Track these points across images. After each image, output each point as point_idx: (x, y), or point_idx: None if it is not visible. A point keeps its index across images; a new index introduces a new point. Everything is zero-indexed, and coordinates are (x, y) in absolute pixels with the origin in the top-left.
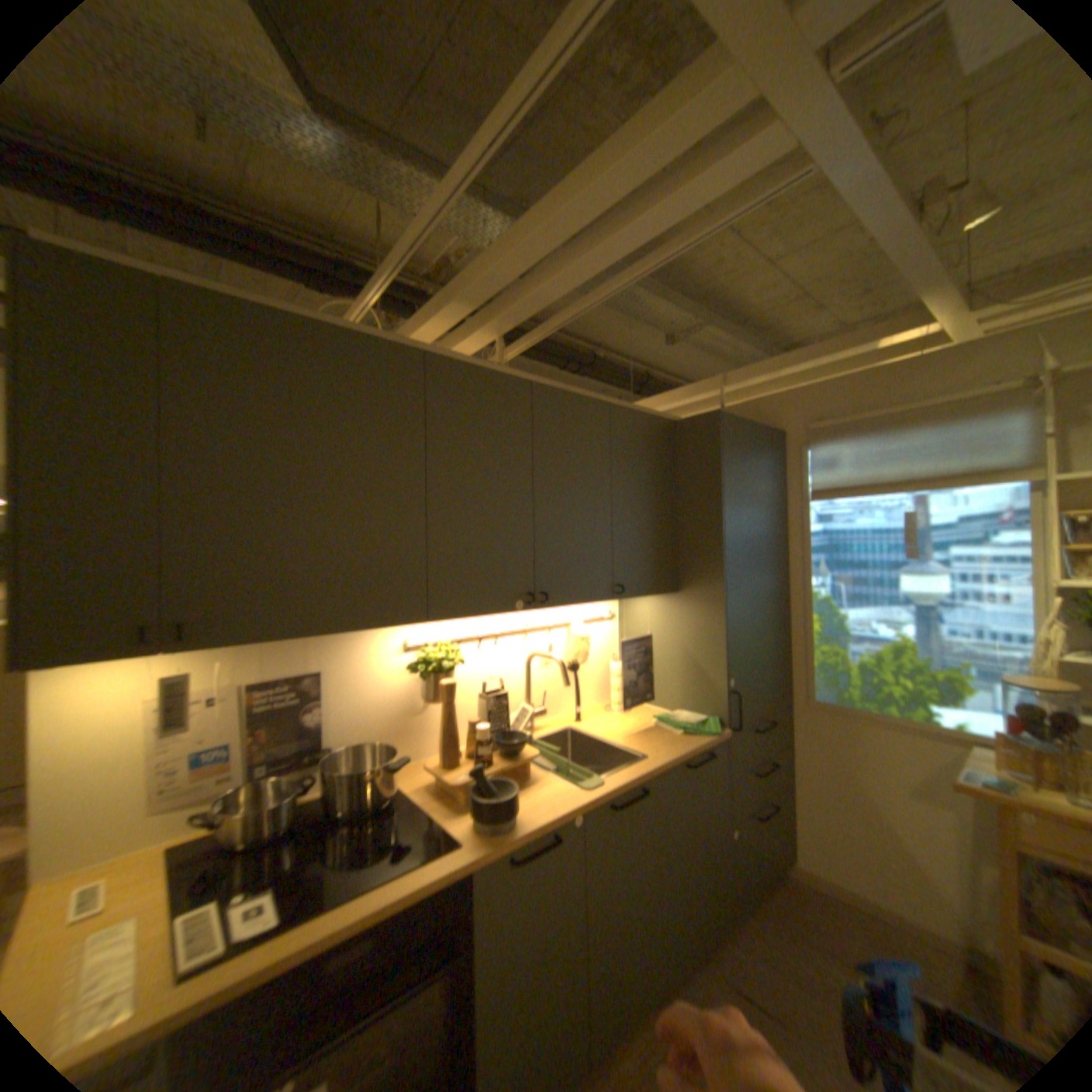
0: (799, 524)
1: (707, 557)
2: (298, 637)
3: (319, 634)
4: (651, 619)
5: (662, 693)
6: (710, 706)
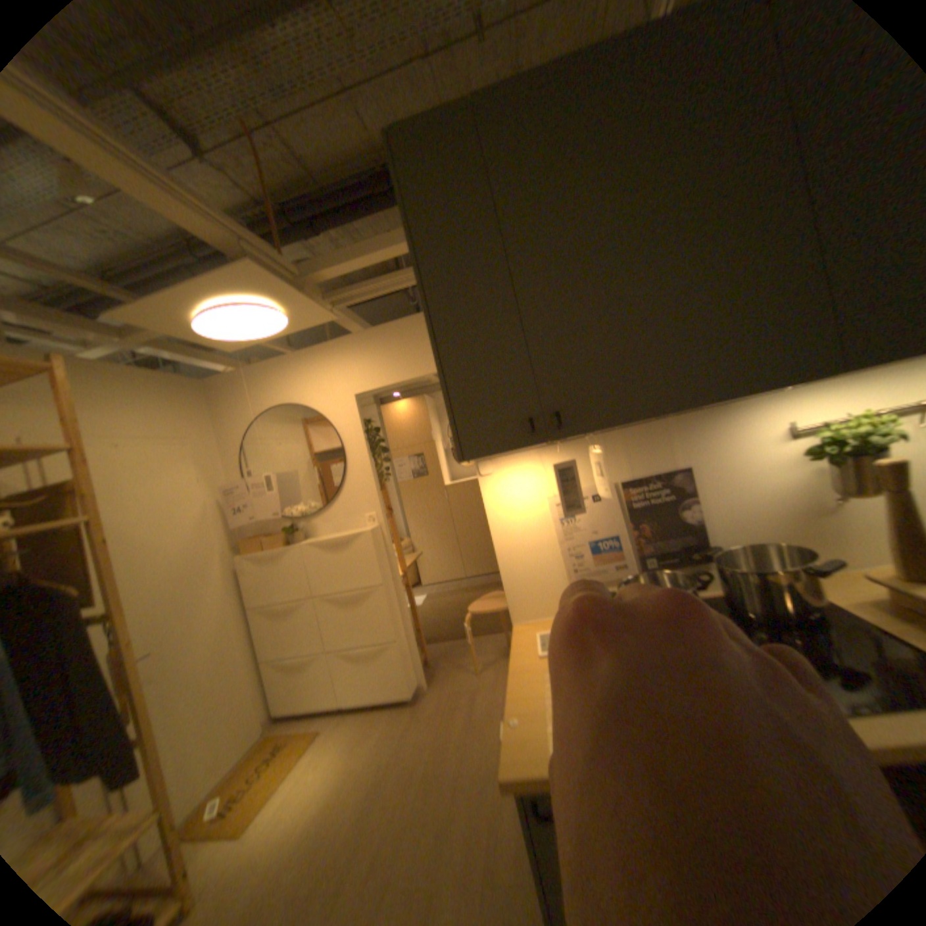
0: None
1: None
2: (668, 413)
3: (692, 407)
4: None
5: None
6: None
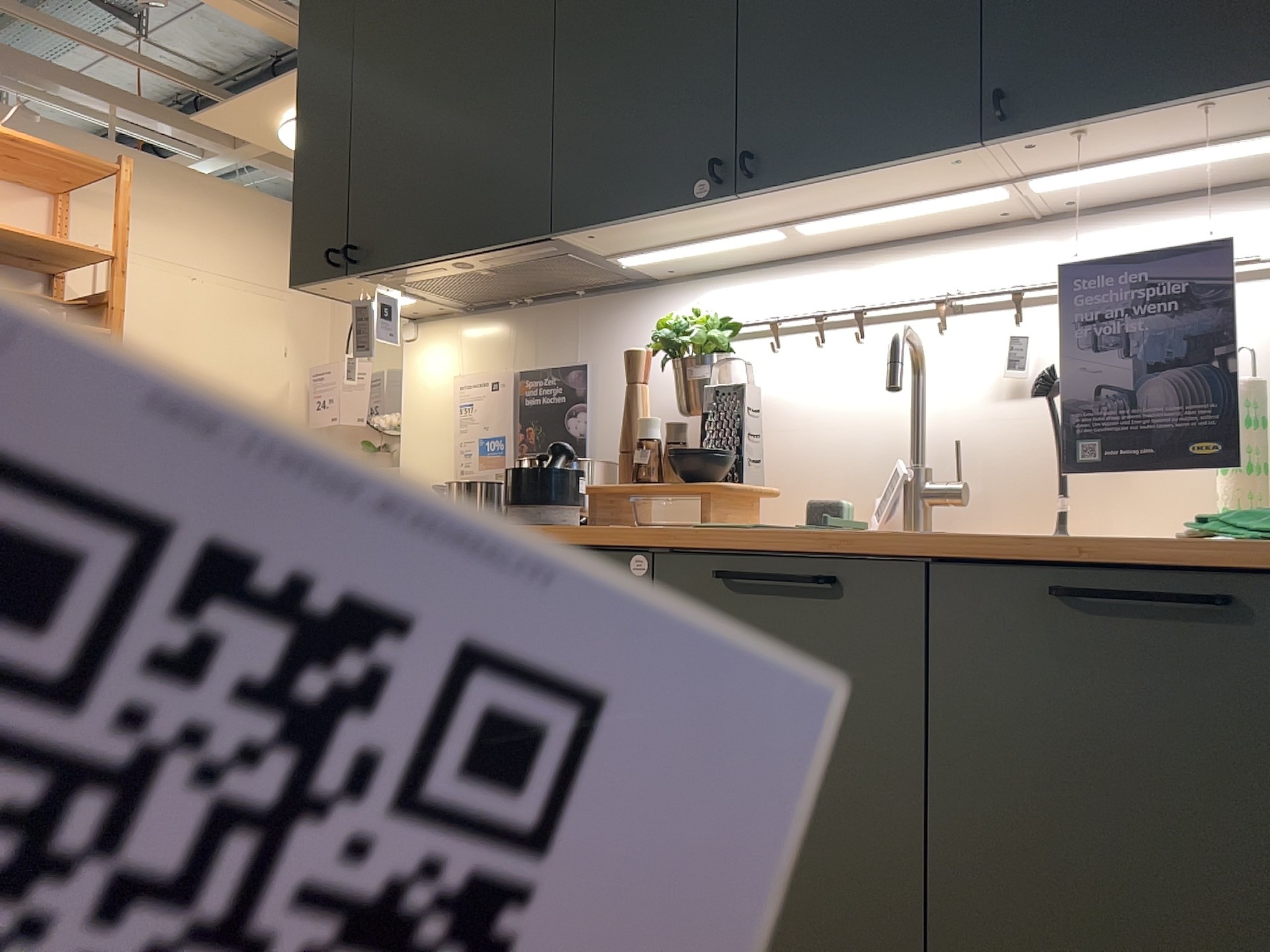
0: None
1: None
2: (437, 262)
3: (452, 258)
4: None
5: None
6: None
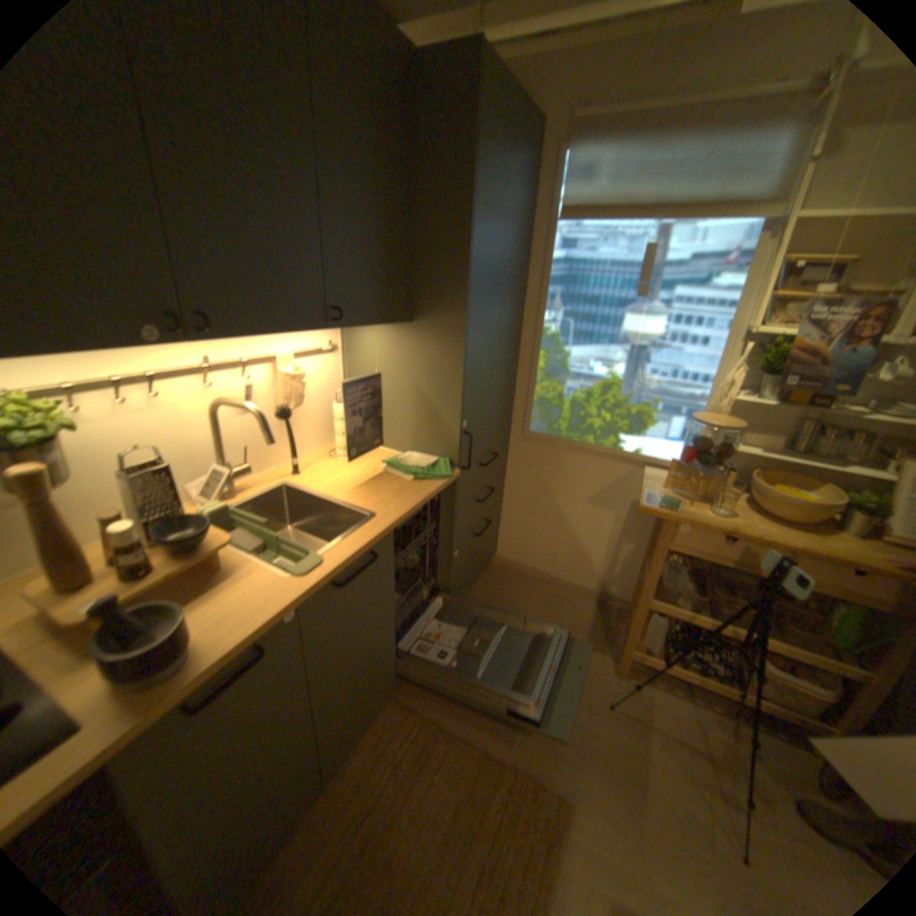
0: (542, 250)
1: (448, 279)
2: None
3: None
4: (381, 354)
5: (391, 435)
6: (441, 448)
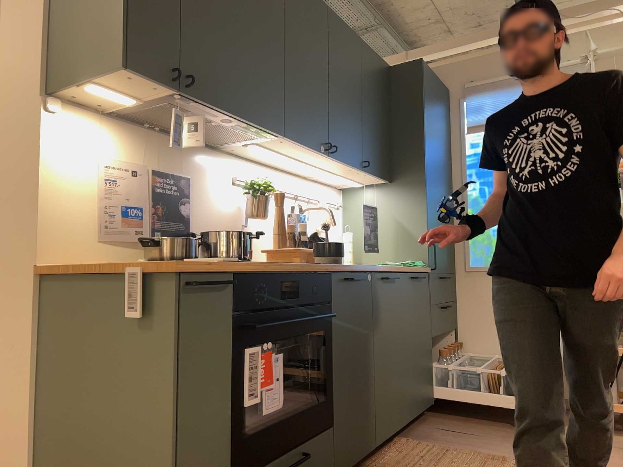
0: (458, 151)
1: (413, 155)
2: (228, 115)
3: (237, 118)
4: (371, 205)
5: (379, 256)
6: (416, 255)
